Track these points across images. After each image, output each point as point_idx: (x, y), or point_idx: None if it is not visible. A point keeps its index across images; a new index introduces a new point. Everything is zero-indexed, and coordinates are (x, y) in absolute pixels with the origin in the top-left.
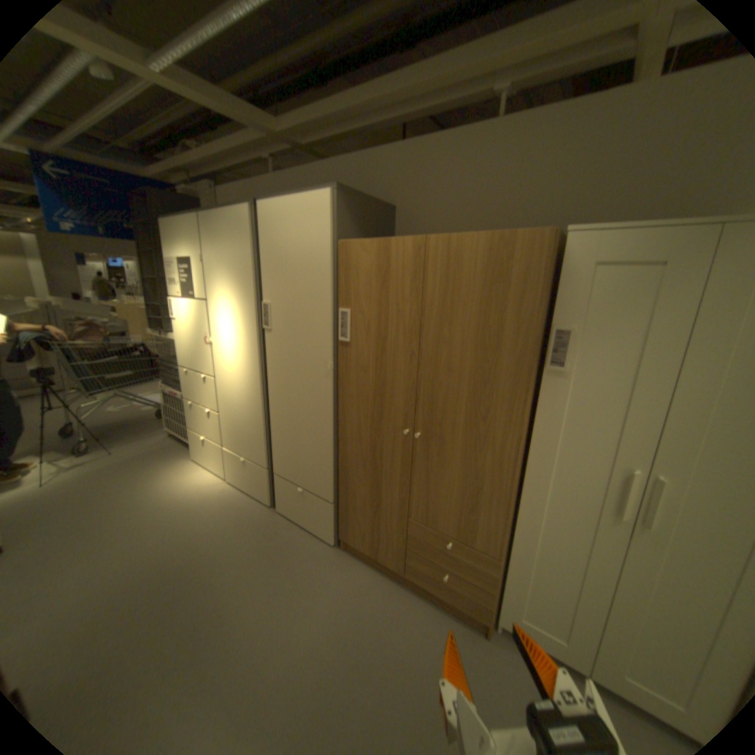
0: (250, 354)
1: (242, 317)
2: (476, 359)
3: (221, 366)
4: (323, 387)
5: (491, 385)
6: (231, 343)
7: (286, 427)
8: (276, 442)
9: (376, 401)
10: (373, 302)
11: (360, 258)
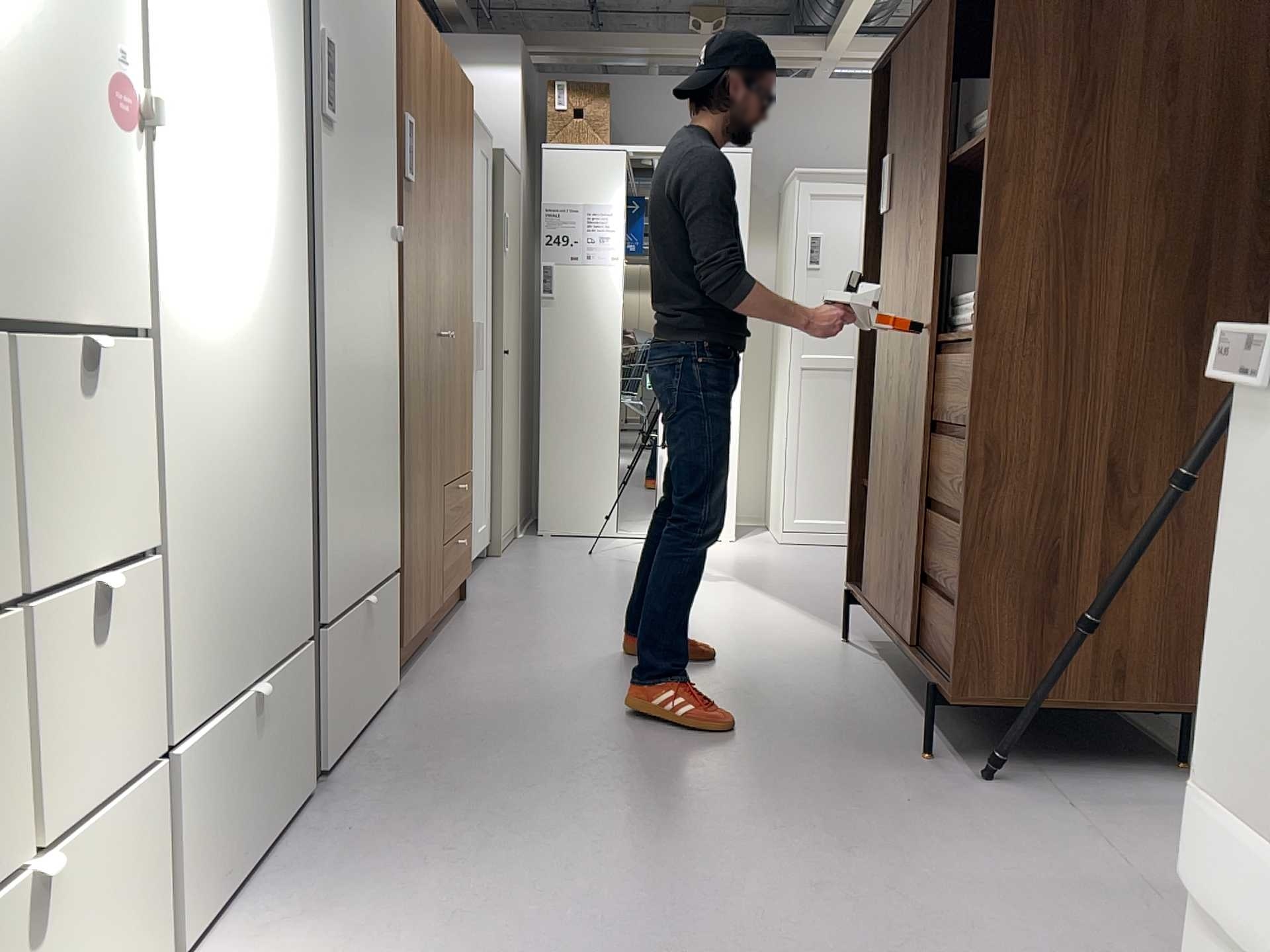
0: (282, 195)
1: (266, 40)
2: (461, 216)
3: (179, 255)
4: (389, 283)
5: (465, 248)
6: (227, 138)
7: (347, 429)
8: (330, 503)
9: (425, 294)
10: (423, 116)
11: (416, 31)
